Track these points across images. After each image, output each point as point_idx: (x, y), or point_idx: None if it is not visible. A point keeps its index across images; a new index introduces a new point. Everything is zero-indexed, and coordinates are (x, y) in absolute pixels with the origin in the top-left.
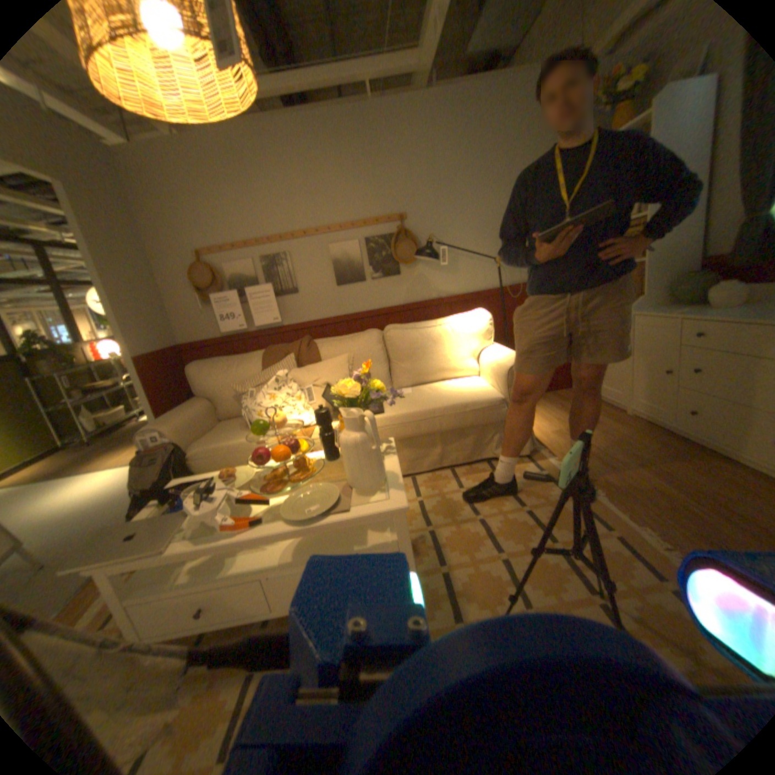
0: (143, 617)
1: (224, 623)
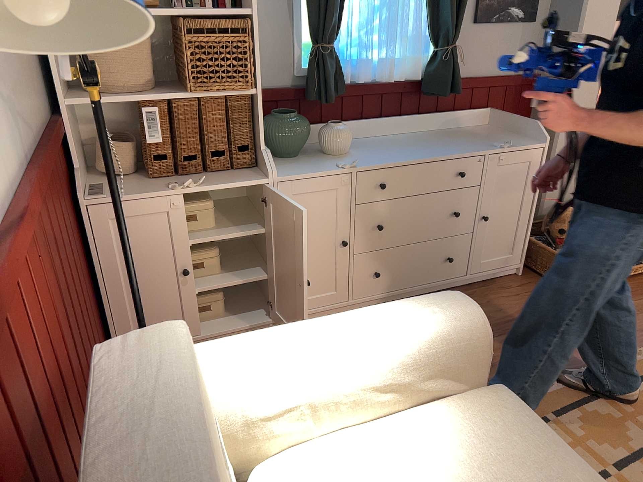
0: None
1: None
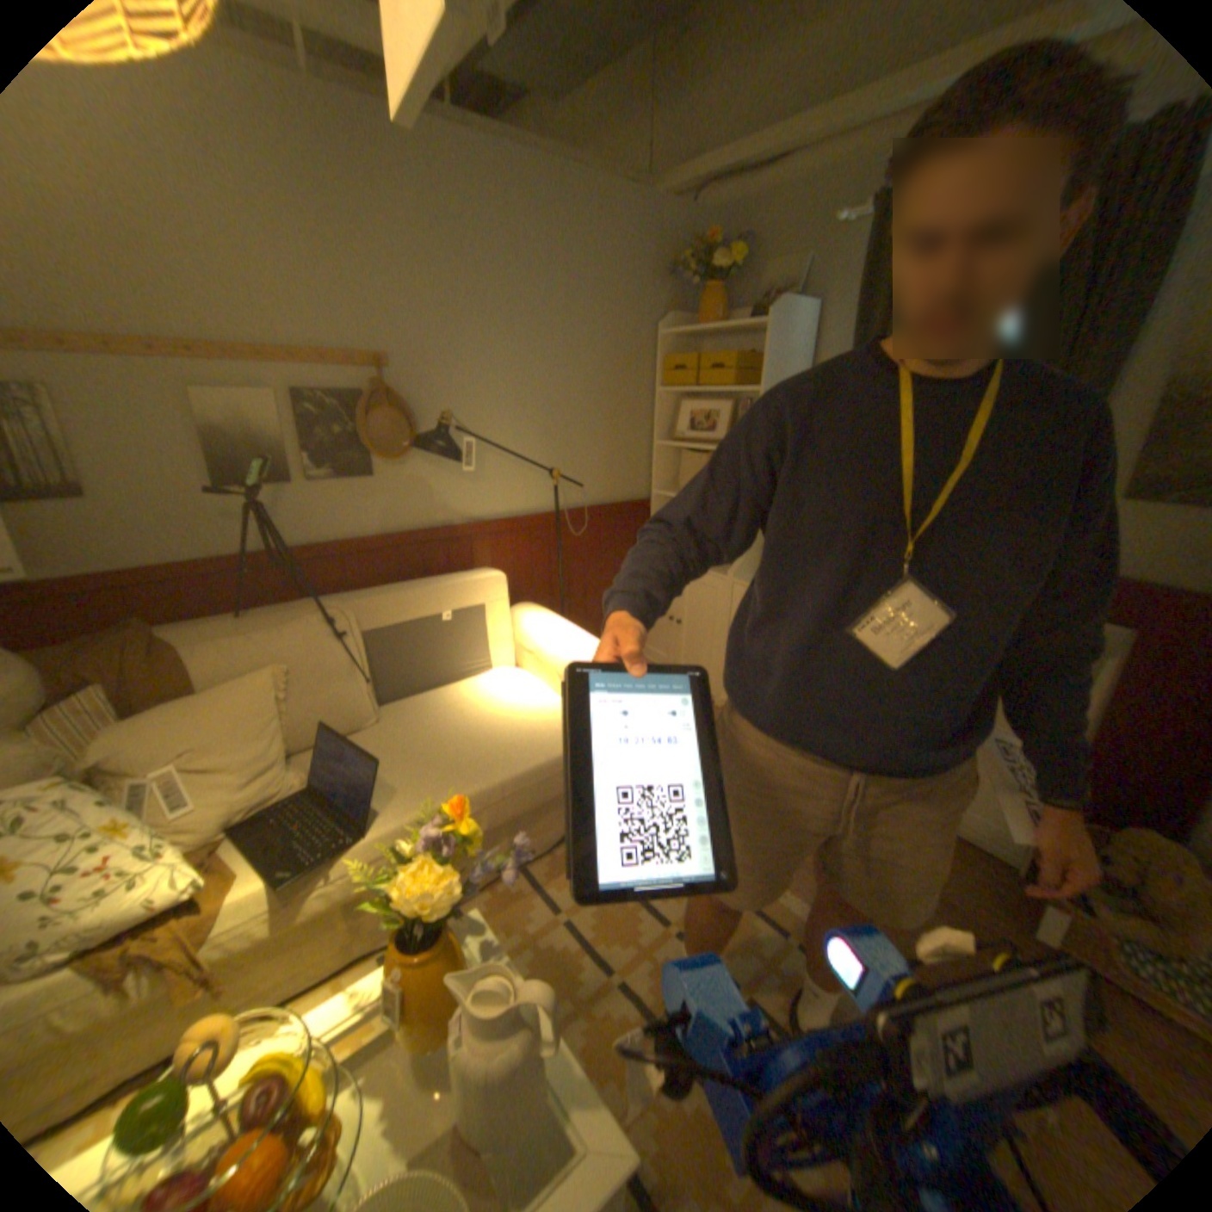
0: None
1: None
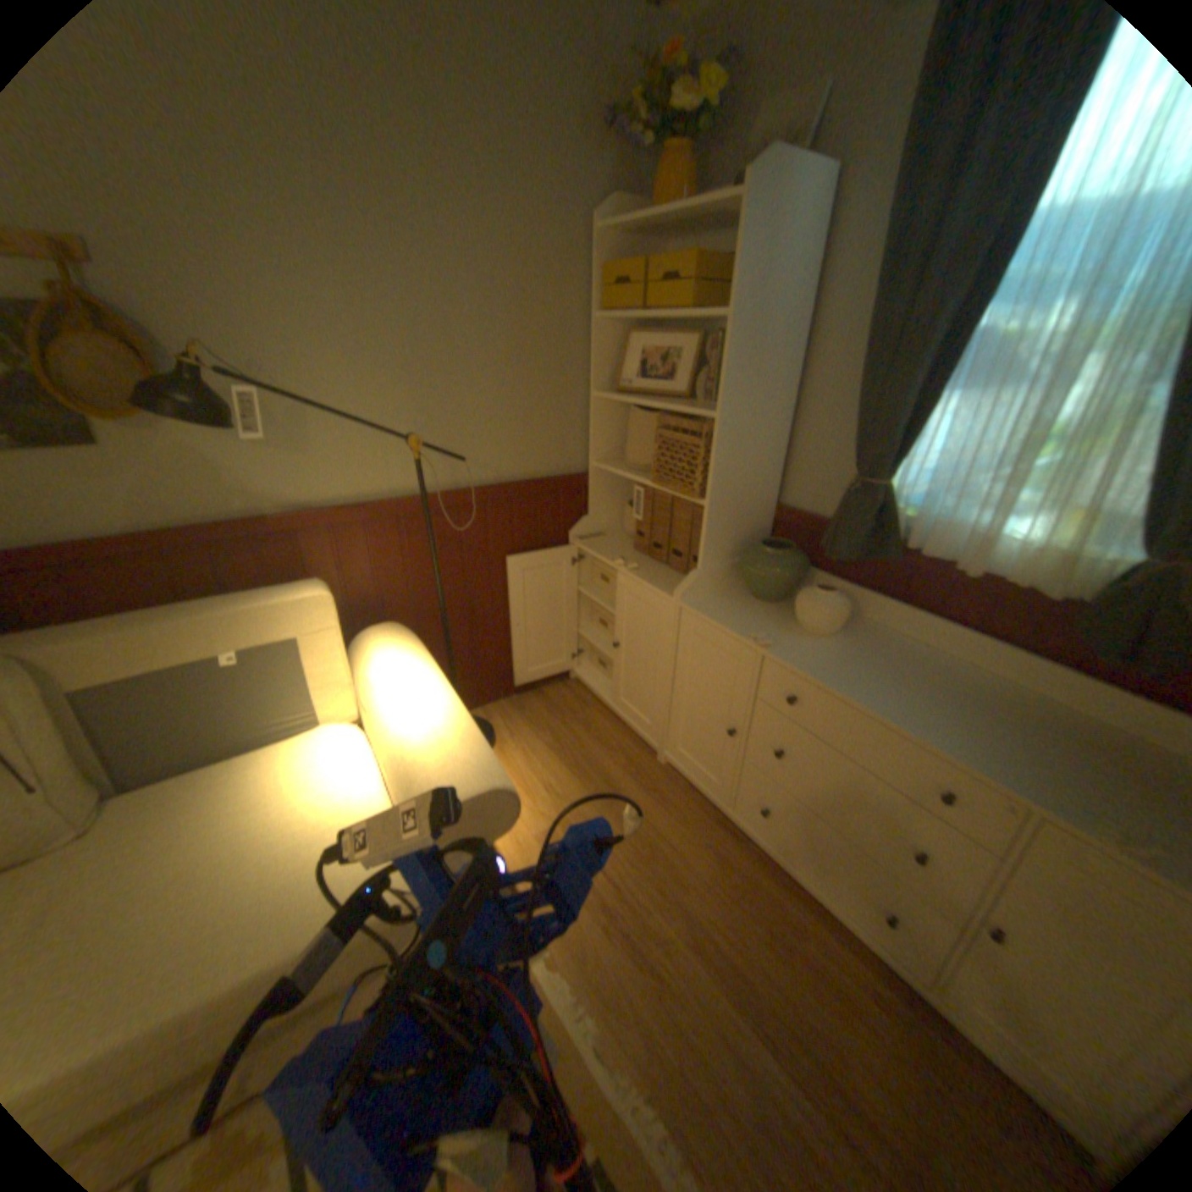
0: None
1: None
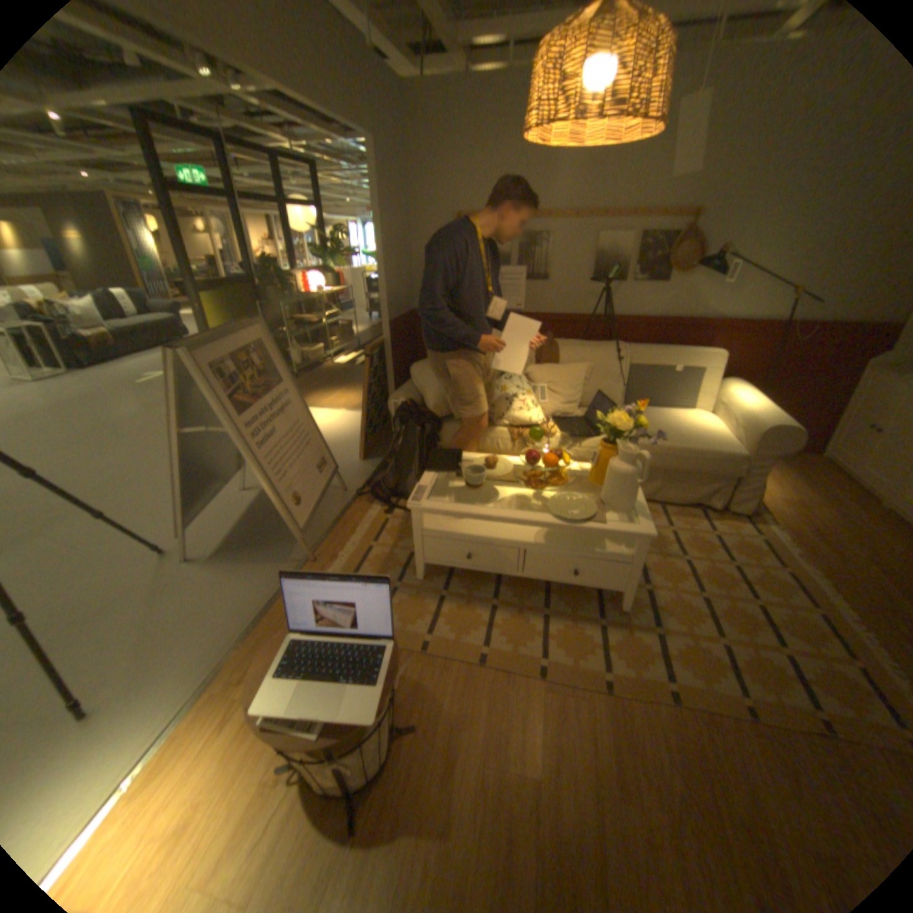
0: (432, 547)
1: (482, 568)
